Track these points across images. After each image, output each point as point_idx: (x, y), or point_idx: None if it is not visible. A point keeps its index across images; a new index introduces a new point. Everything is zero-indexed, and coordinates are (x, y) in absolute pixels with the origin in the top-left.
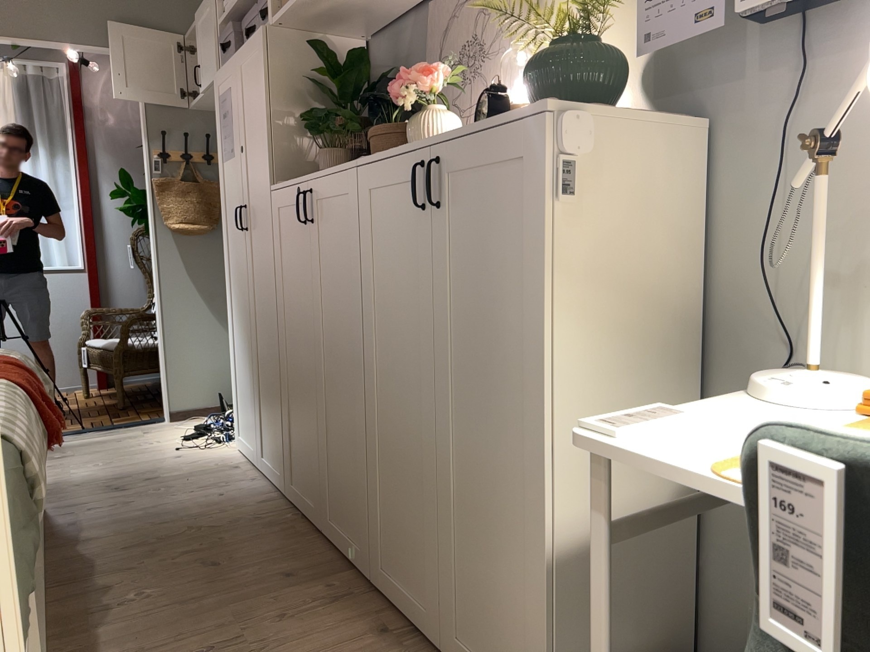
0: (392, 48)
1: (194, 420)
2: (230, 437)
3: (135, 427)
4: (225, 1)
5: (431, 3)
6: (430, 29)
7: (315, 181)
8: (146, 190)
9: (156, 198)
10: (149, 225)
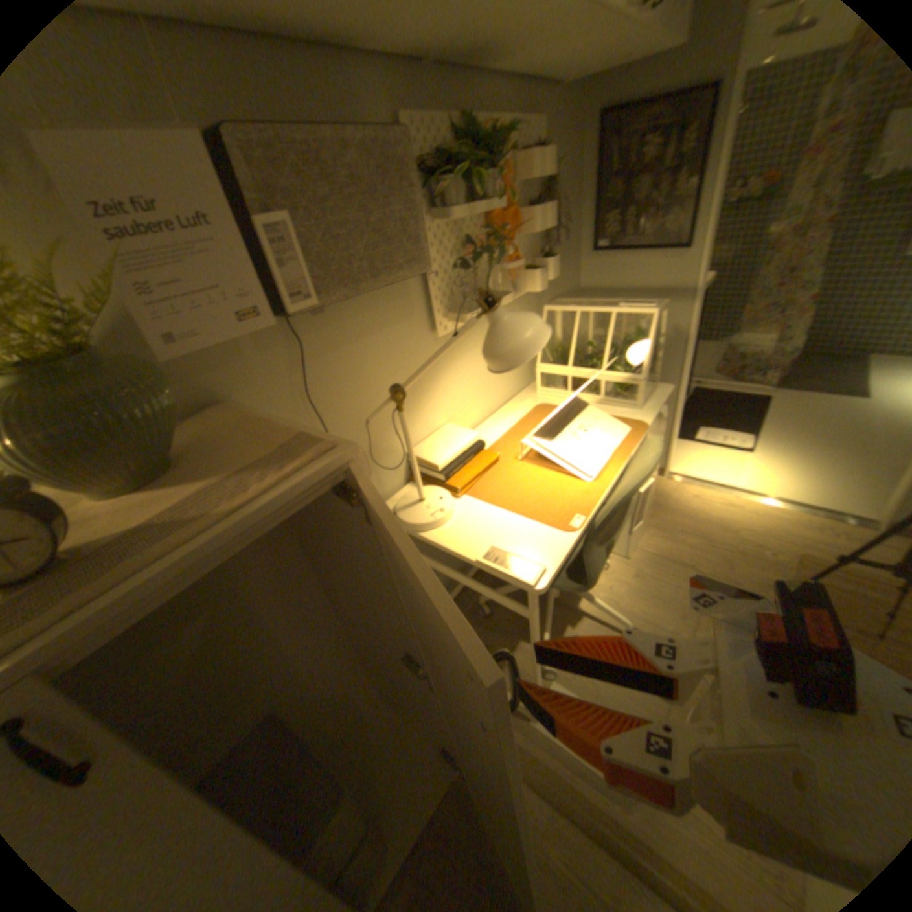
0: None
1: None
2: None
3: None
4: None
5: None
6: None
7: None
8: None
9: None
10: None
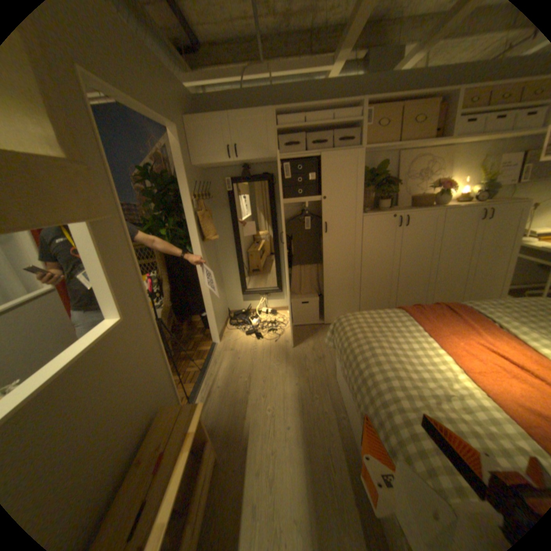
0: (371, 162)
1: (226, 335)
2: (272, 327)
3: (216, 353)
4: (276, 117)
5: (397, 152)
6: (401, 161)
7: (413, 213)
8: (187, 220)
9: (196, 224)
10: (192, 242)
